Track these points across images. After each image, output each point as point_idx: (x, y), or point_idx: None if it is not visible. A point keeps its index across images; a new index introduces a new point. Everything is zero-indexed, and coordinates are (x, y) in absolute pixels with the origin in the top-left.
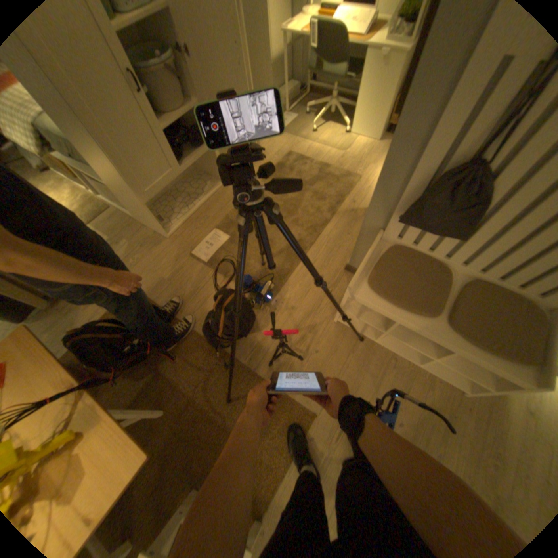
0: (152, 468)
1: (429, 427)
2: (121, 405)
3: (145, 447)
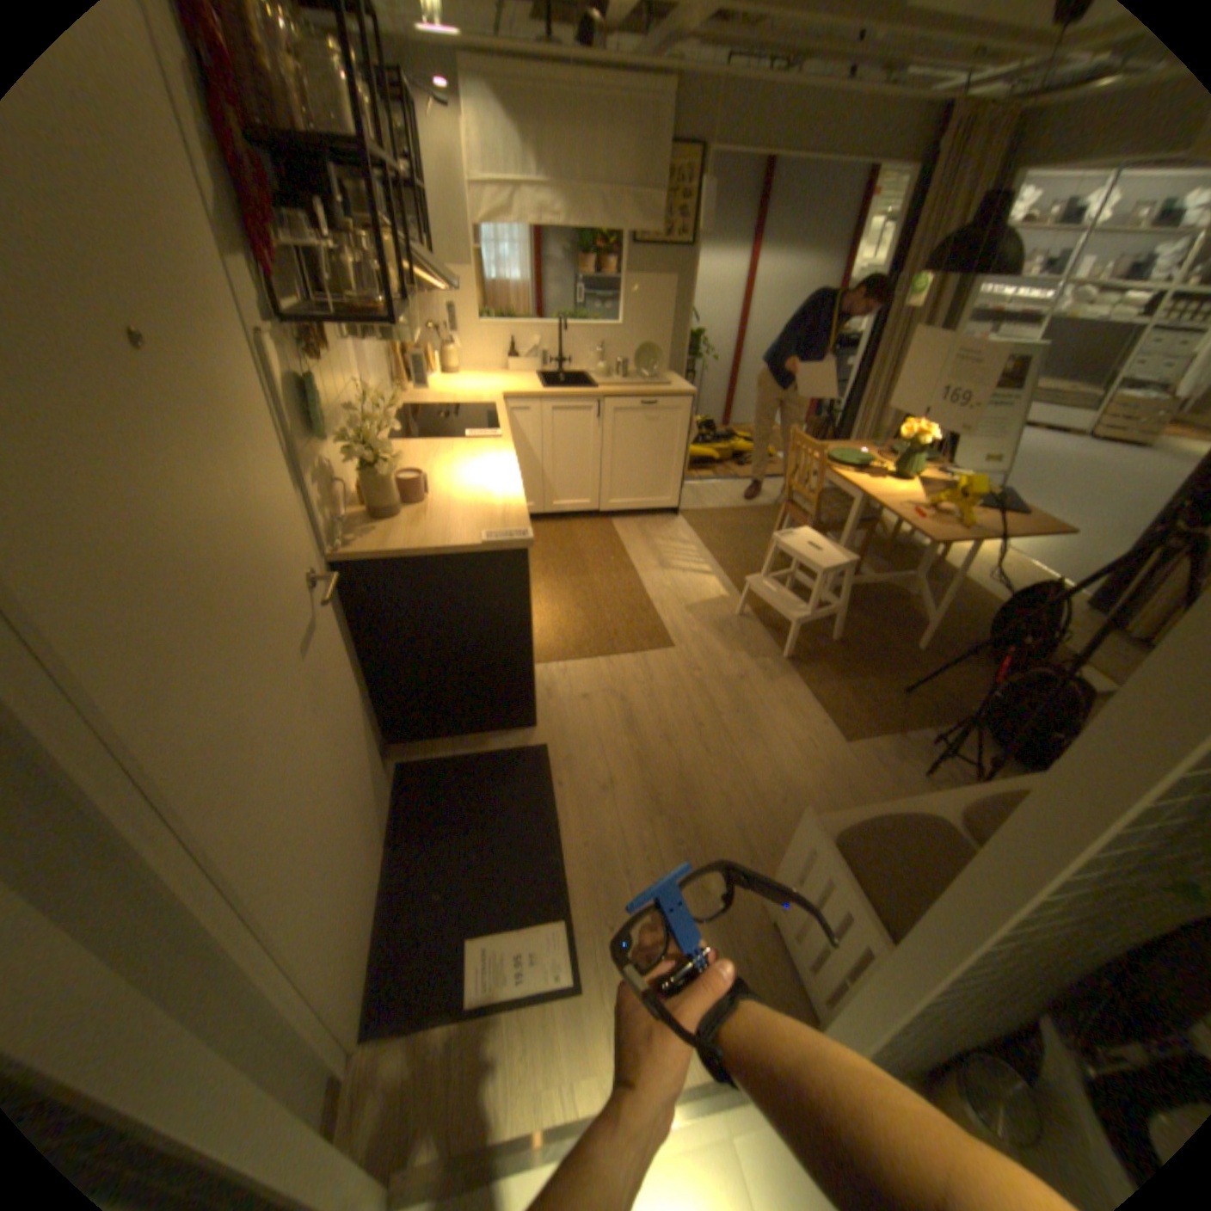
0: (874, 629)
1: (765, 827)
2: (946, 633)
3: (894, 632)
